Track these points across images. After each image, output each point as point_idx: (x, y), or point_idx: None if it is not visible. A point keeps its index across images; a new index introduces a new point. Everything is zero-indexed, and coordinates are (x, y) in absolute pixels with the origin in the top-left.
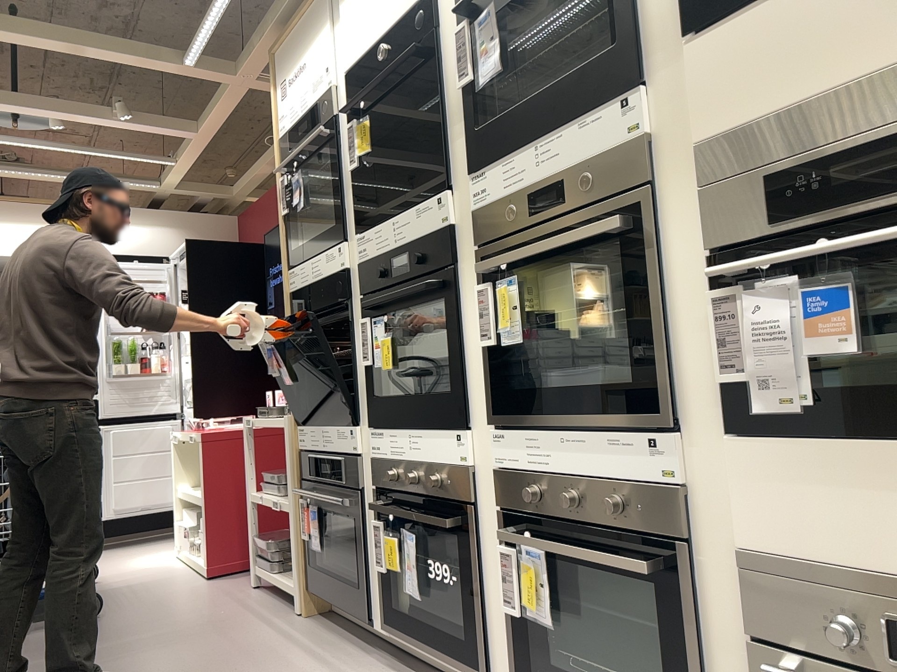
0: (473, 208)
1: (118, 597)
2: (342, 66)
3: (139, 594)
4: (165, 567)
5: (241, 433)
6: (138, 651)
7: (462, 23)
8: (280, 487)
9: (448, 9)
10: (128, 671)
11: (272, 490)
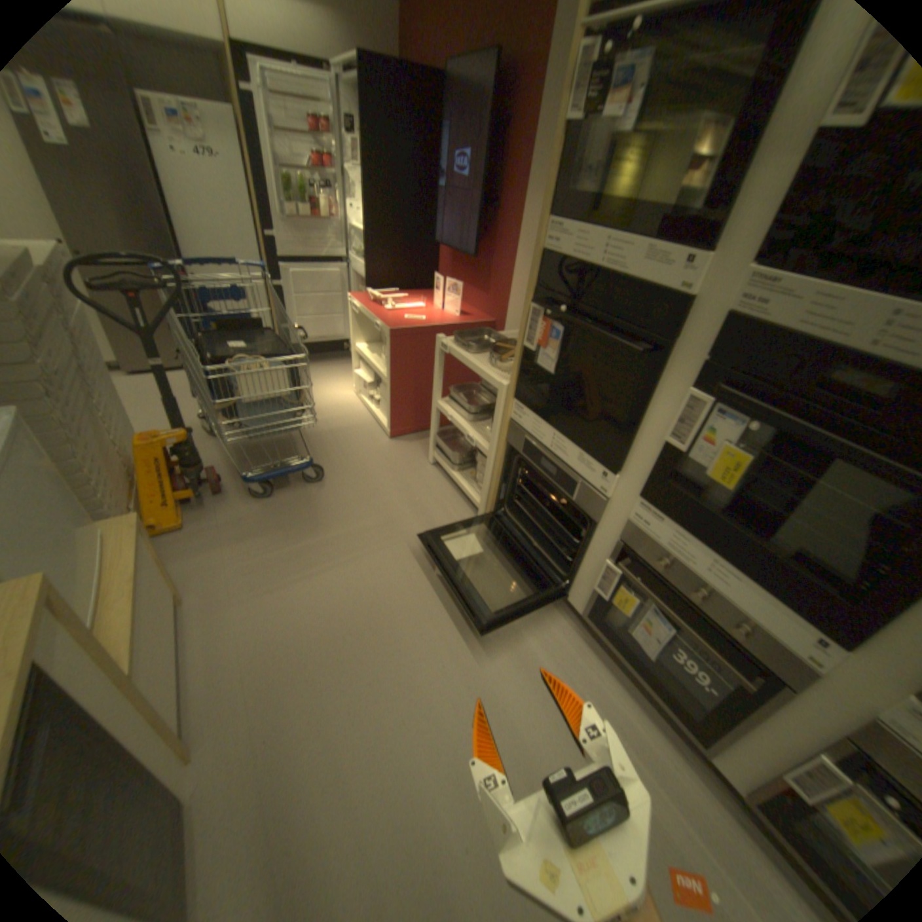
0: None
1: (328, 453)
2: None
3: (344, 452)
4: (352, 411)
5: (423, 333)
6: (371, 552)
7: None
8: (470, 416)
9: None
10: (372, 584)
11: (458, 408)
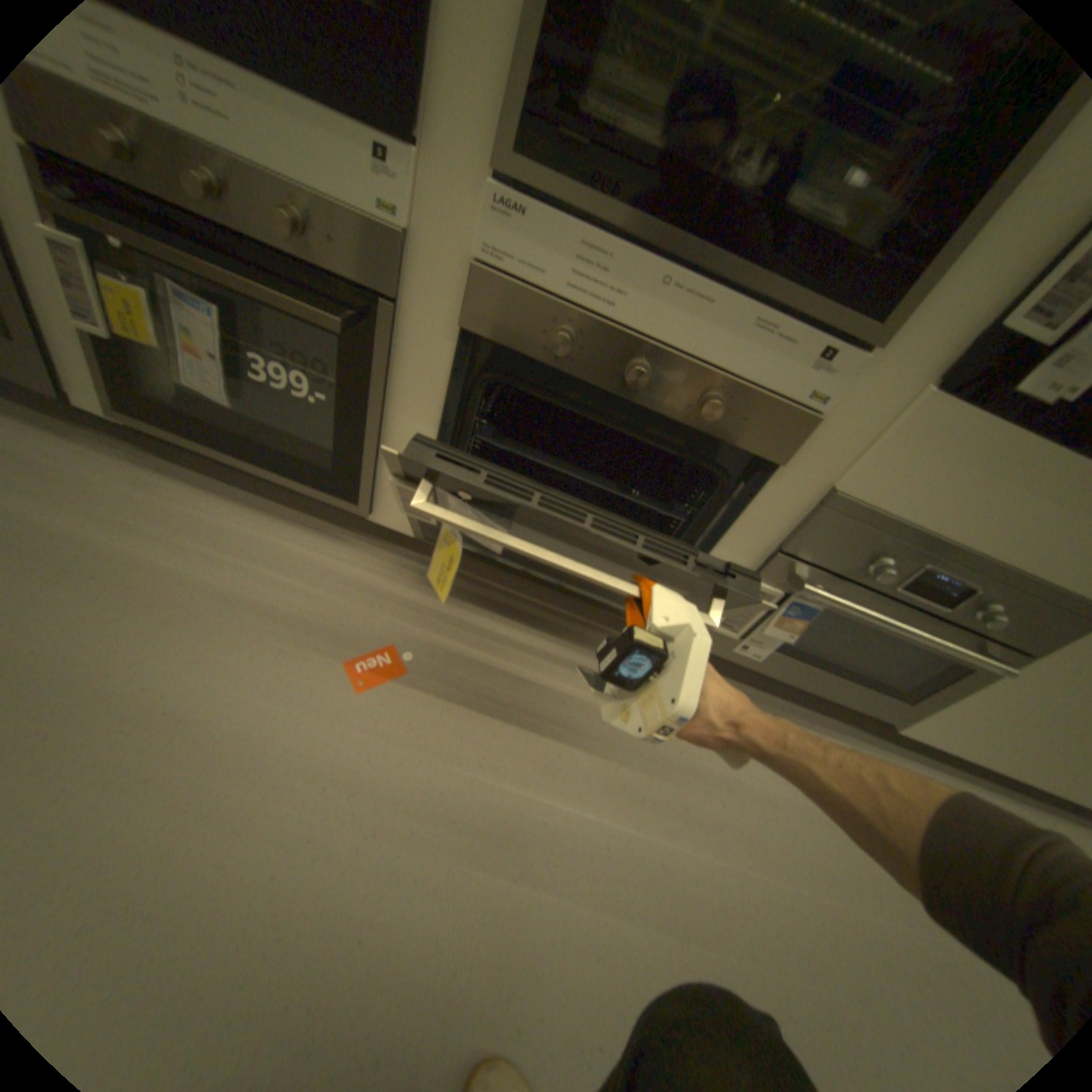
0: None
1: None
2: None
3: None
4: None
5: None
6: None
7: None
8: None
9: None
10: None
11: None
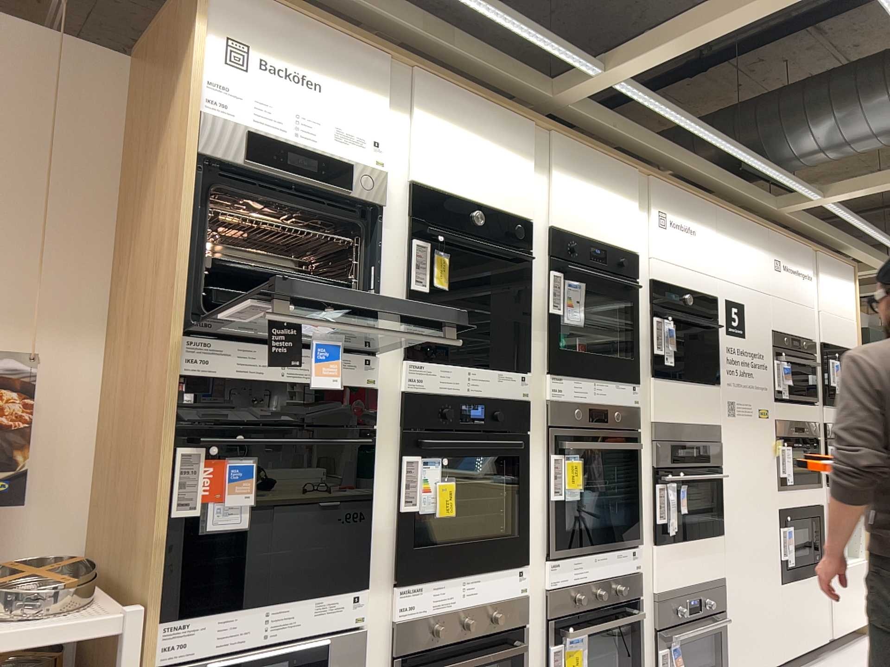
0: (544, 396)
1: None
2: (401, 168)
3: None
4: None
5: None
6: None
7: (555, 275)
8: None
9: (535, 248)
10: None
11: None
